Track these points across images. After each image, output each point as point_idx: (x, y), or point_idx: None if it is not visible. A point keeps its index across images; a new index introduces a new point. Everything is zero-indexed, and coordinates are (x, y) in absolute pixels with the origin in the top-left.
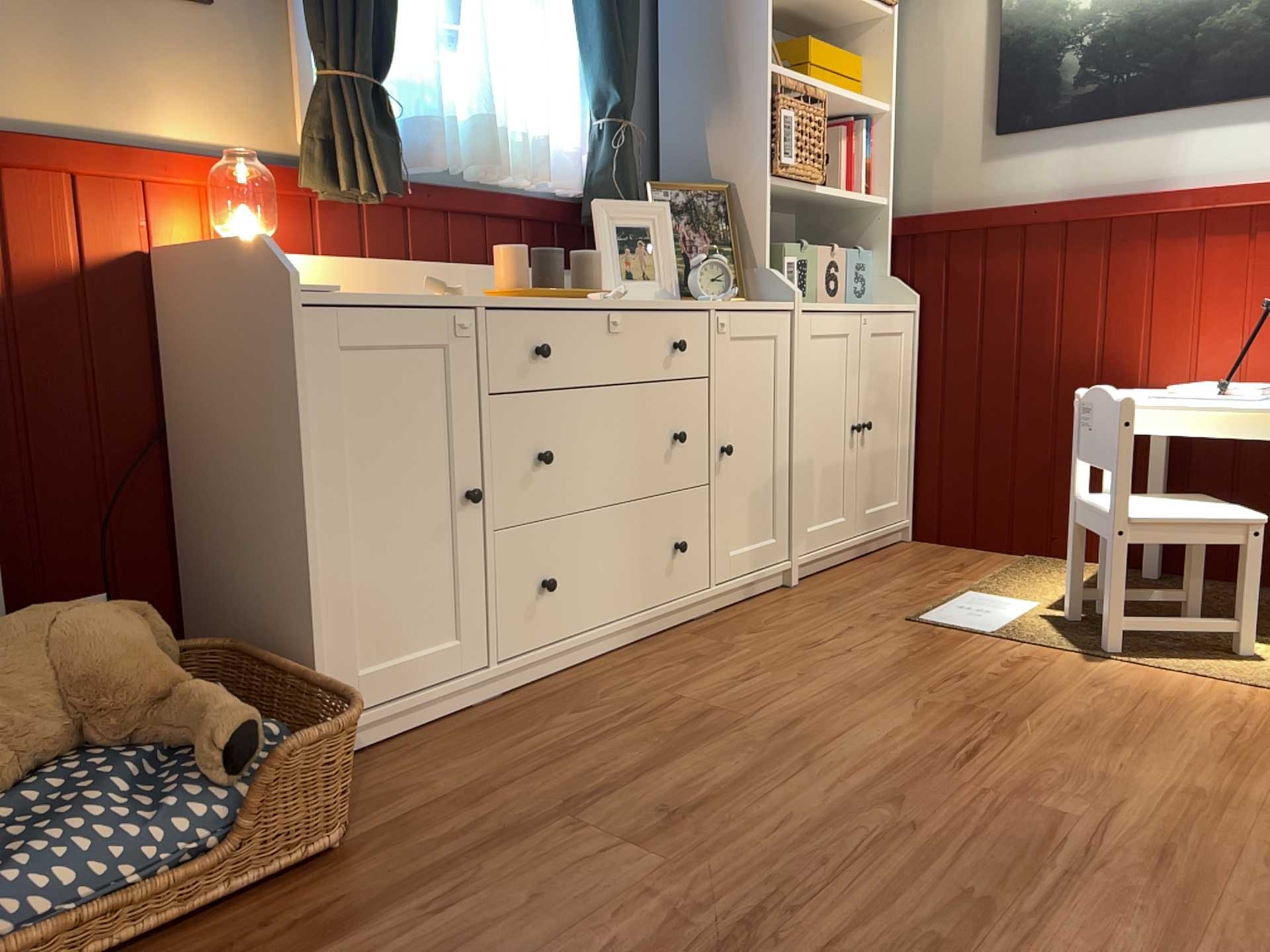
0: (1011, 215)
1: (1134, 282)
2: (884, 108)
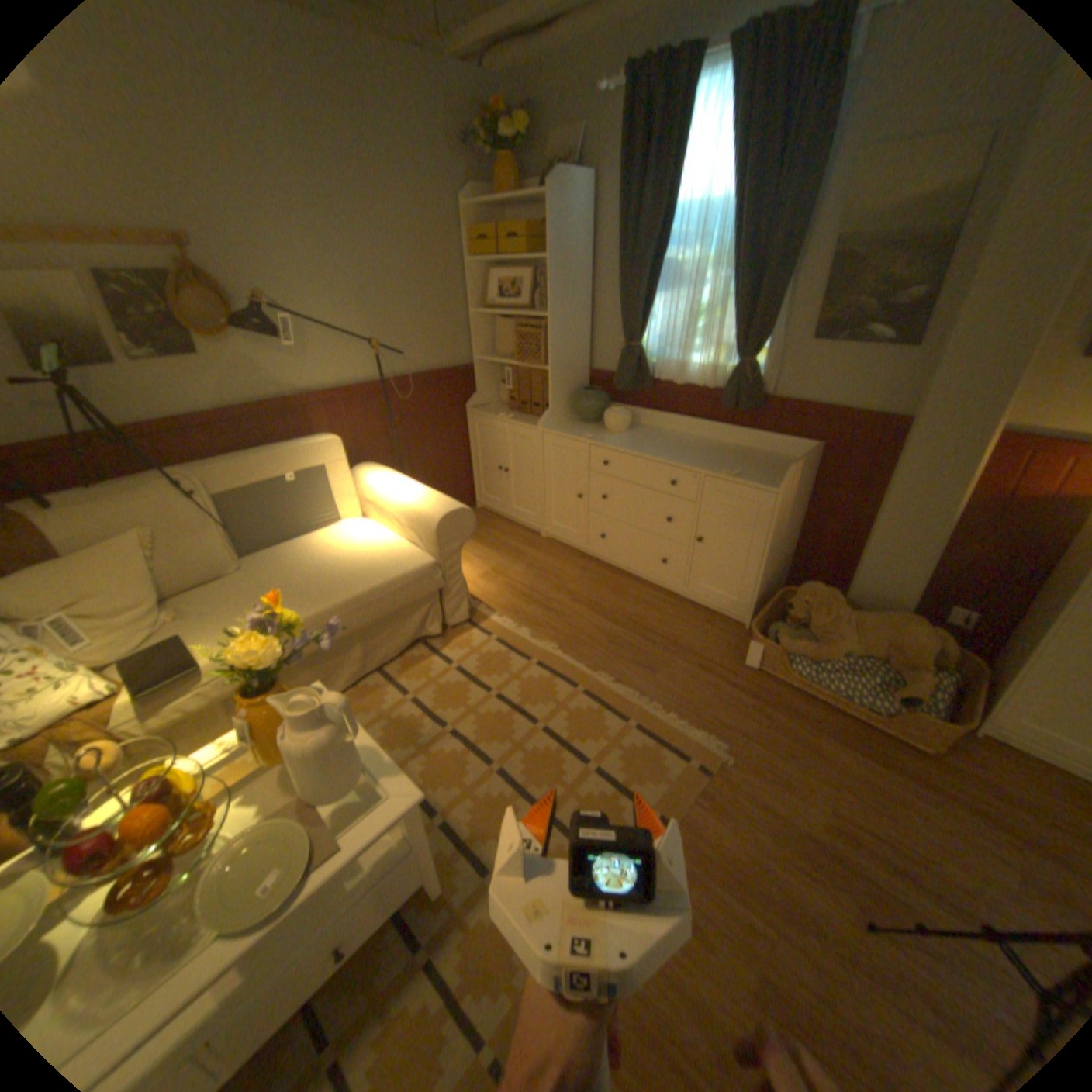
0: None
1: None
2: None
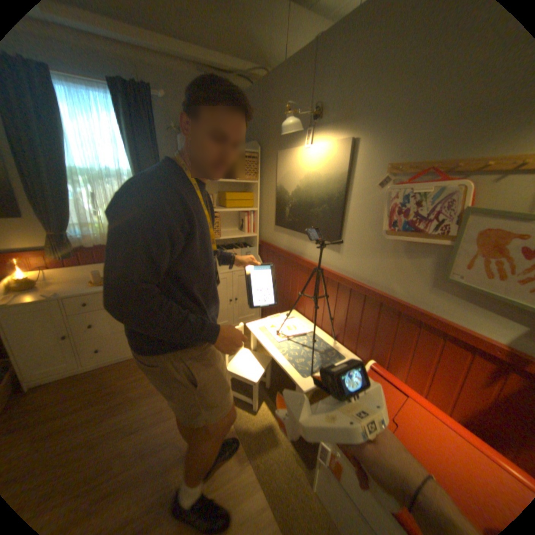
0: (275, 250)
1: (296, 281)
2: (254, 210)
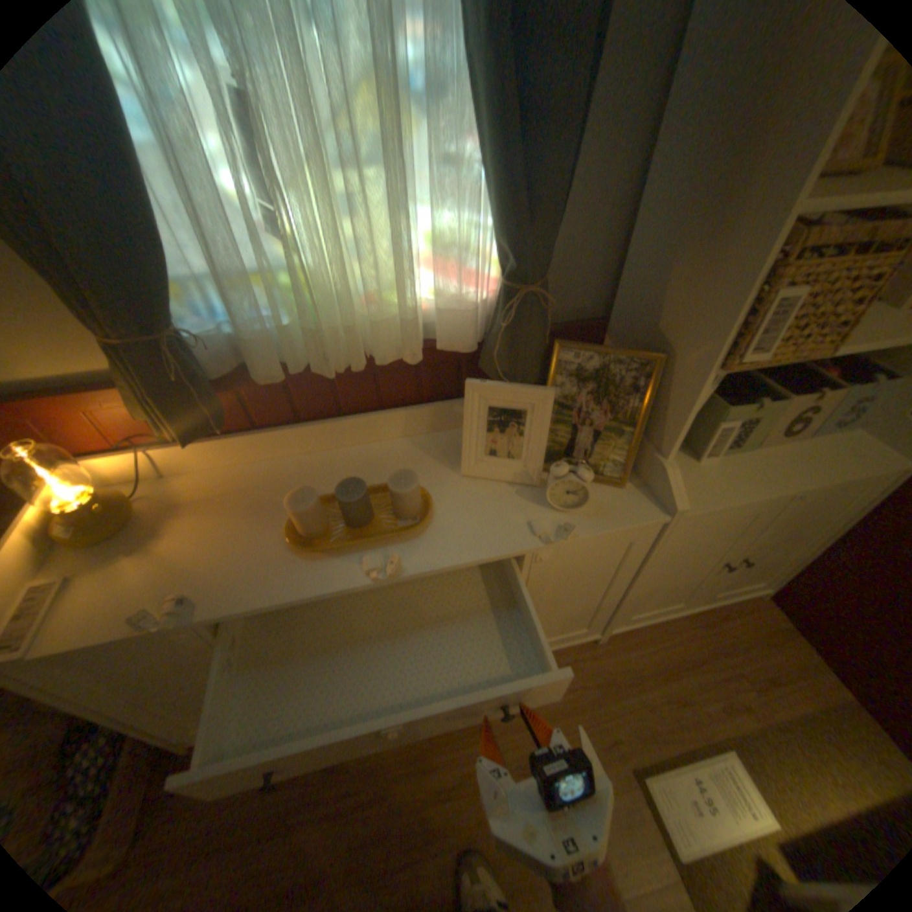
0: None
1: None
2: None
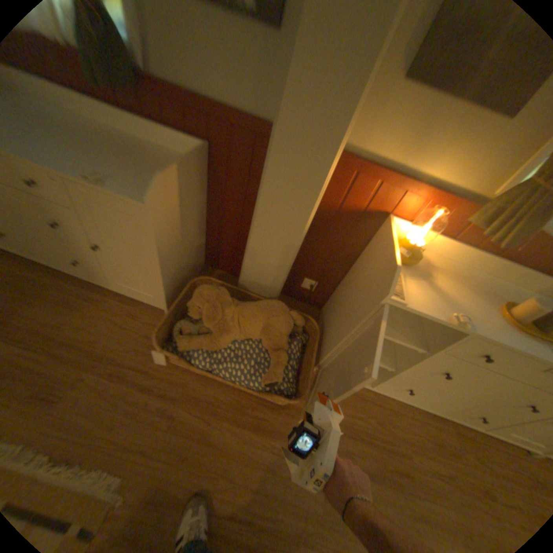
0: None
1: None
2: None
